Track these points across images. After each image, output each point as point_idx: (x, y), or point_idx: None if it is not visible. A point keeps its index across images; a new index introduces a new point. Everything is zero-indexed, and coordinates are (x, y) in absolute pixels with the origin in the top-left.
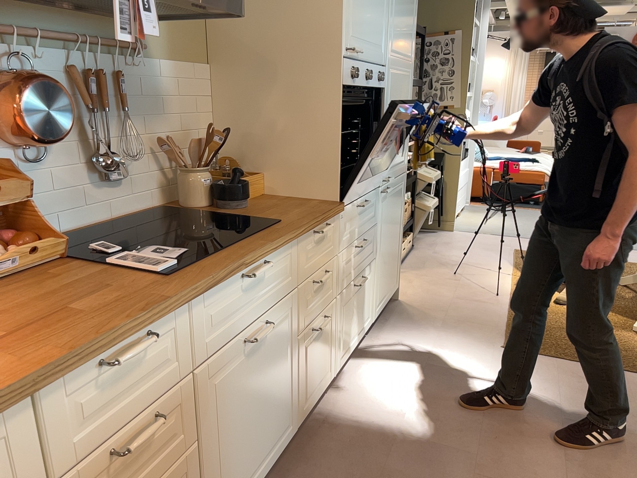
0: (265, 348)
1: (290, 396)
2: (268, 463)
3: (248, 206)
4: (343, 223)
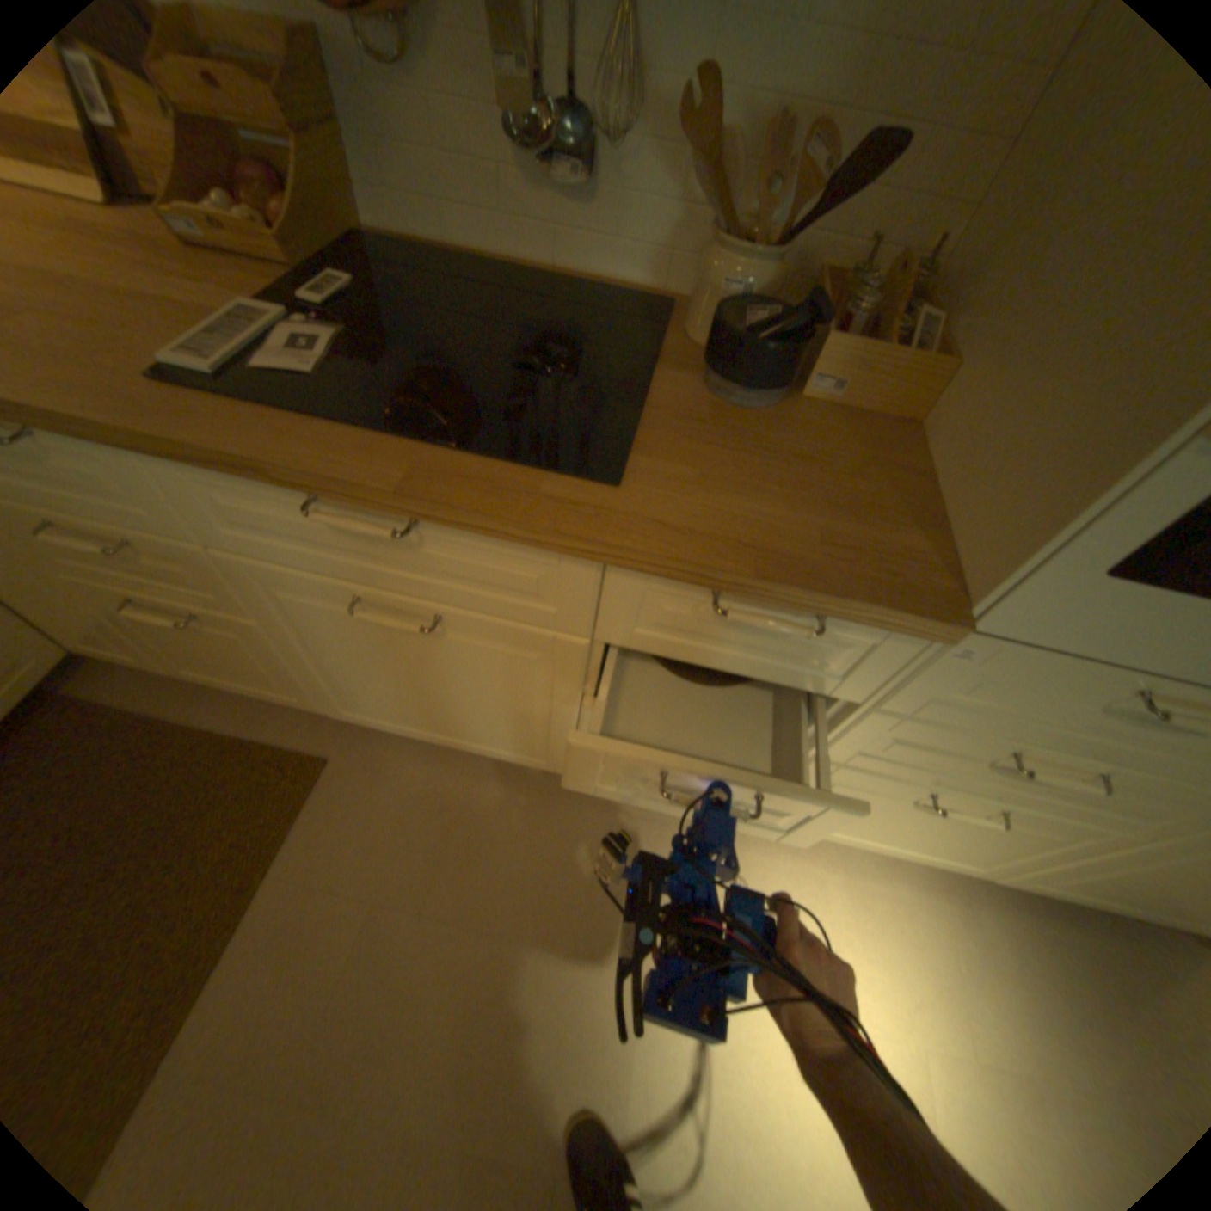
0: (442, 646)
1: (547, 741)
2: (468, 747)
3: (747, 408)
4: (965, 671)
